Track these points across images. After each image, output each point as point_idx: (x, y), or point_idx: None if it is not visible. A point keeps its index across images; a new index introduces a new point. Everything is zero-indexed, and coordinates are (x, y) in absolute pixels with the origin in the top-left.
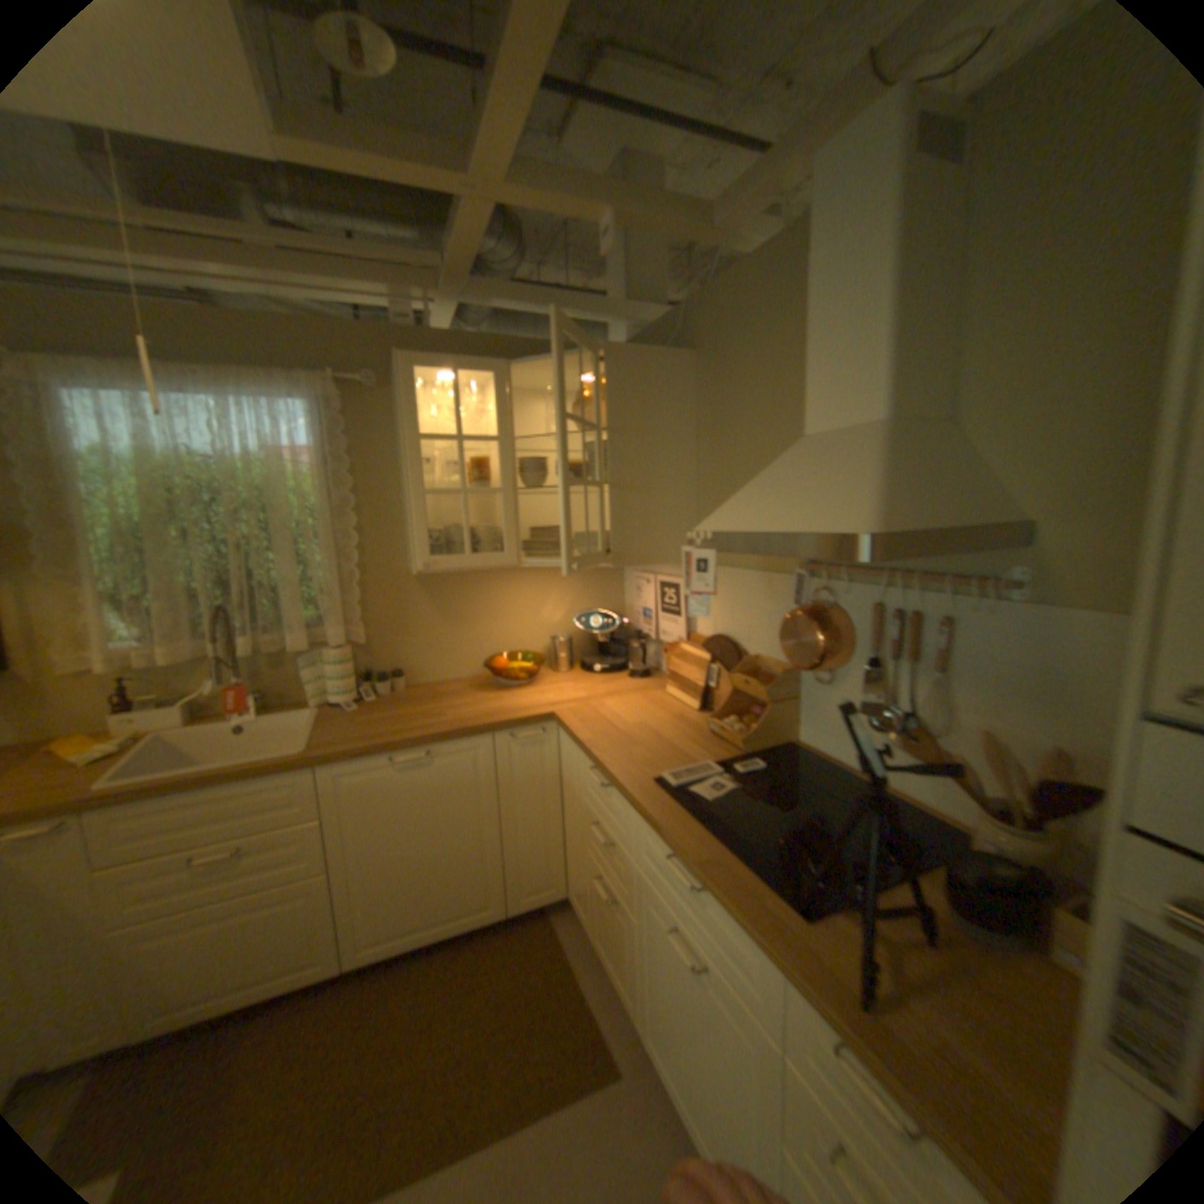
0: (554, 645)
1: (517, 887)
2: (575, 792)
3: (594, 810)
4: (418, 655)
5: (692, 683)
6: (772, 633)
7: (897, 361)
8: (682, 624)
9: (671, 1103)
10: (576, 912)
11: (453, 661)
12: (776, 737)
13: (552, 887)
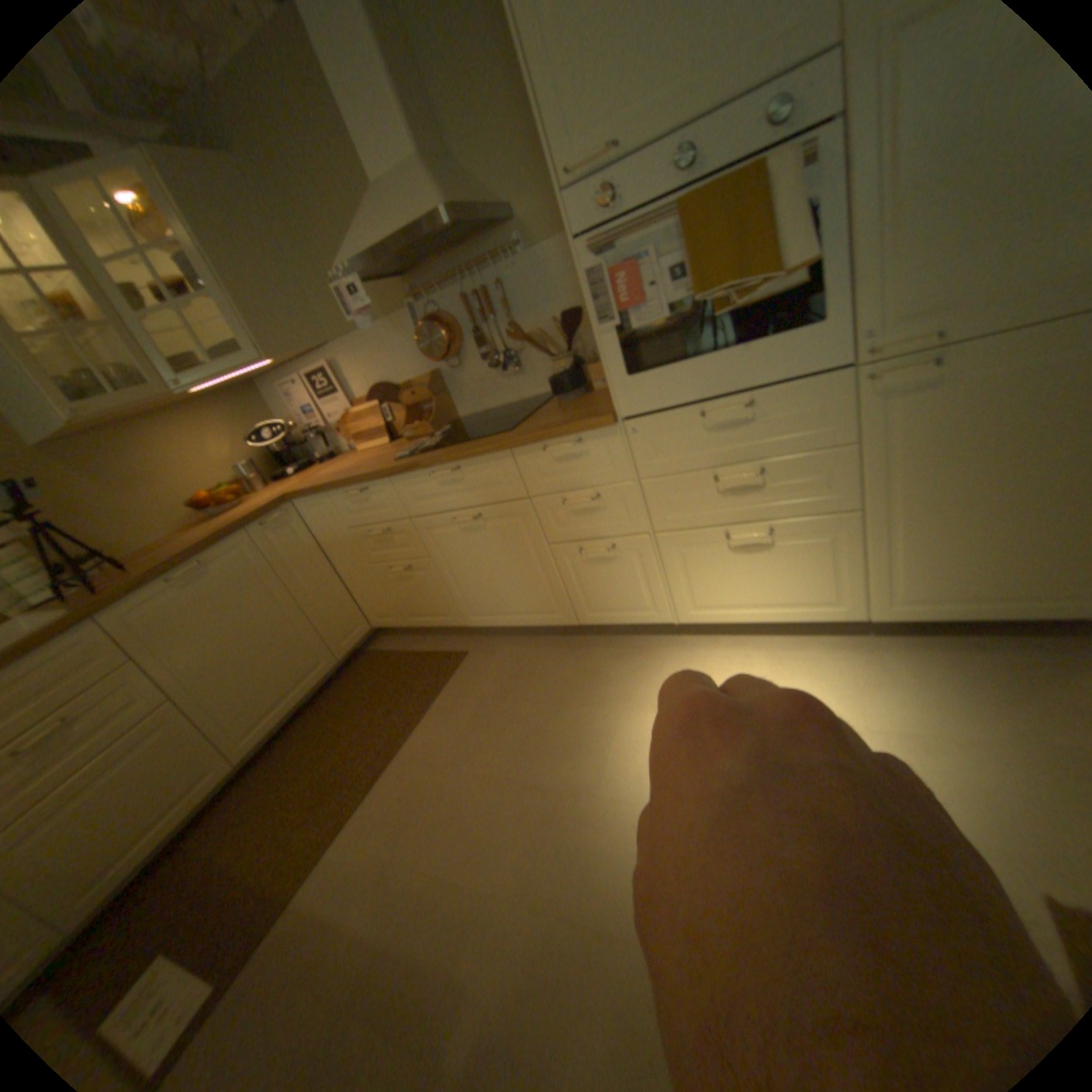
0: (240, 468)
1: (333, 634)
2: (338, 534)
3: (362, 525)
4: (104, 529)
5: (374, 427)
6: (409, 357)
7: (403, 109)
8: (342, 395)
9: (498, 625)
10: (384, 622)
11: (146, 522)
12: (446, 416)
13: (357, 623)
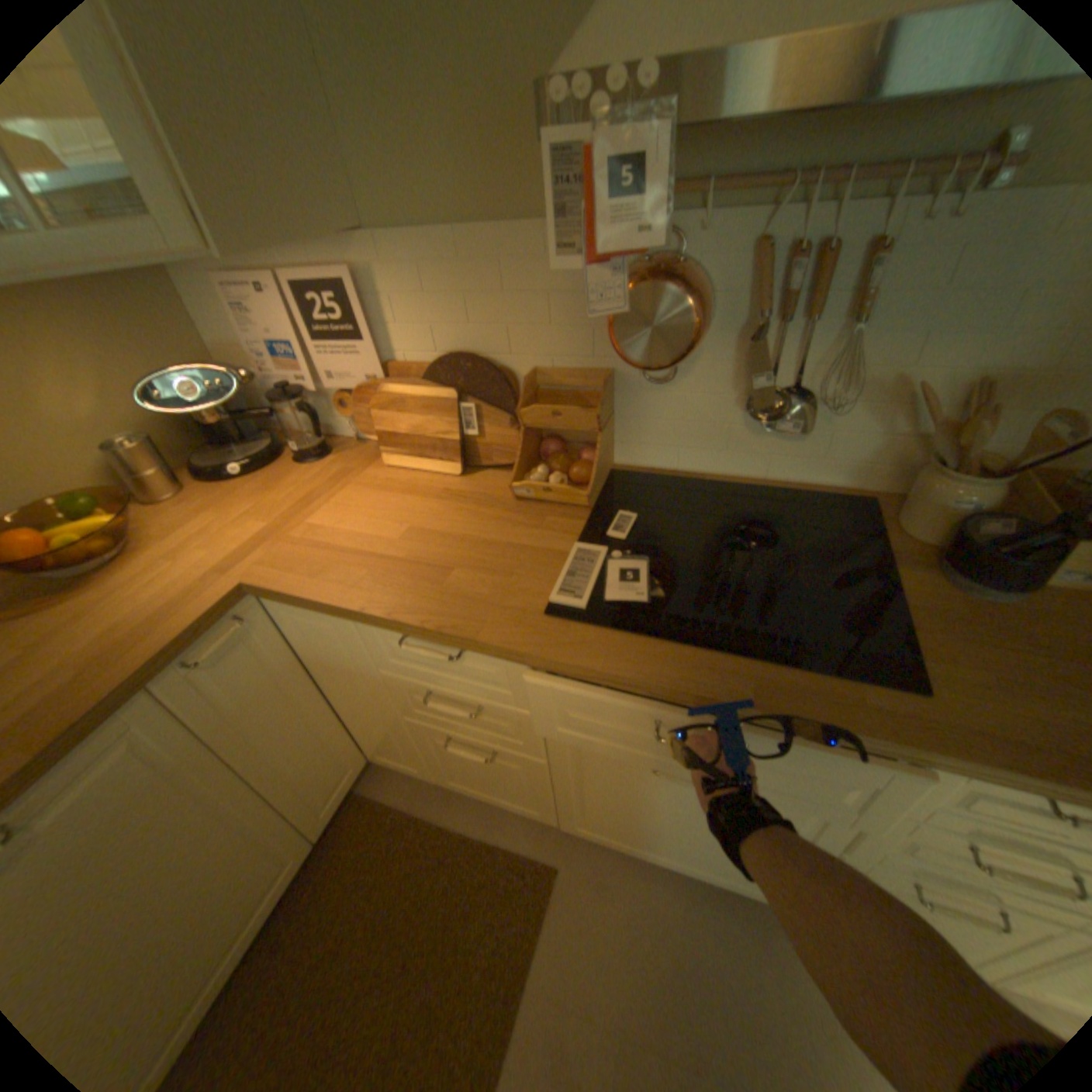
0: (119, 458)
1: (309, 808)
2: (351, 667)
3: (415, 678)
4: None
5: (434, 437)
6: (554, 324)
7: None
8: (369, 348)
9: (626, 853)
10: (396, 768)
11: None
12: (604, 468)
13: (348, 767)
